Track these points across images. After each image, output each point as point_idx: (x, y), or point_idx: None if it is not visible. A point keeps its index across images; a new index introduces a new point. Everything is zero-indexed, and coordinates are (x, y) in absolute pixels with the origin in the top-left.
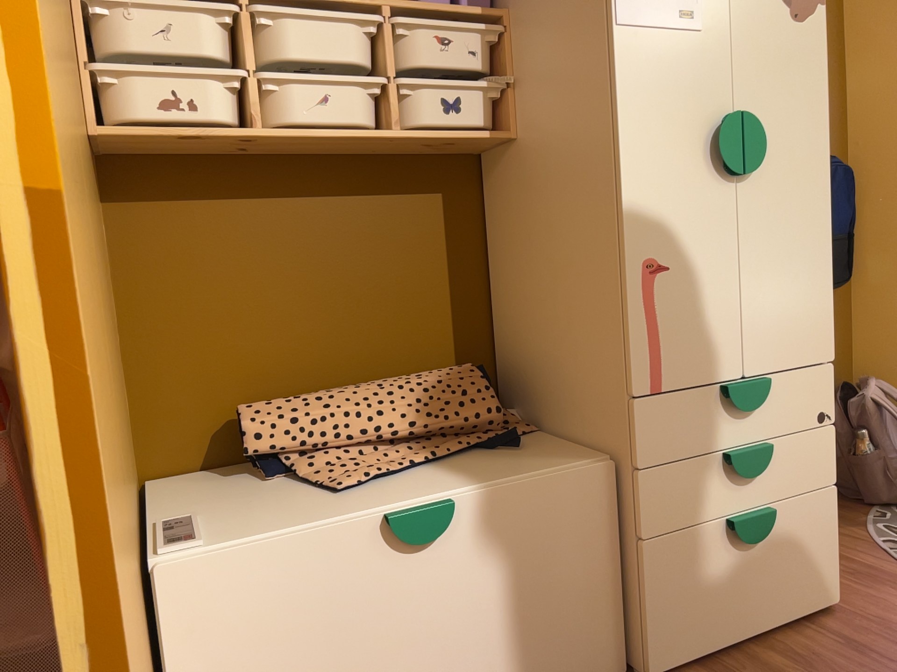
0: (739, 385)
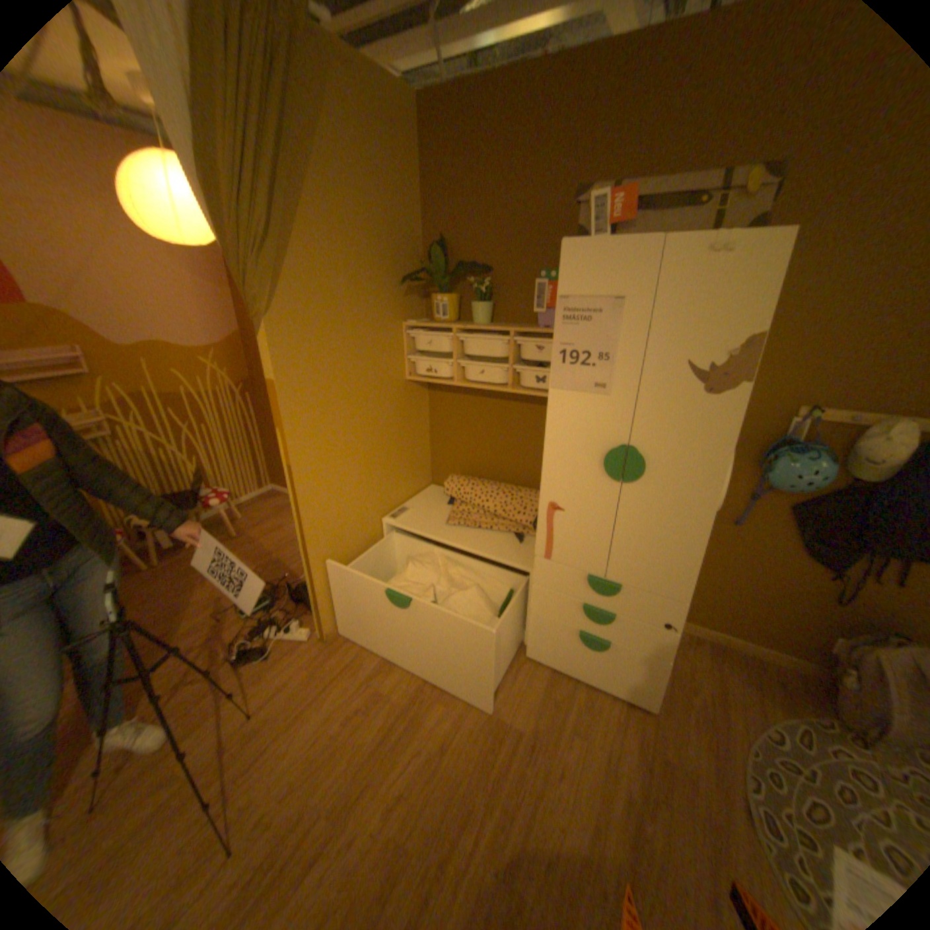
0: (594, 580)
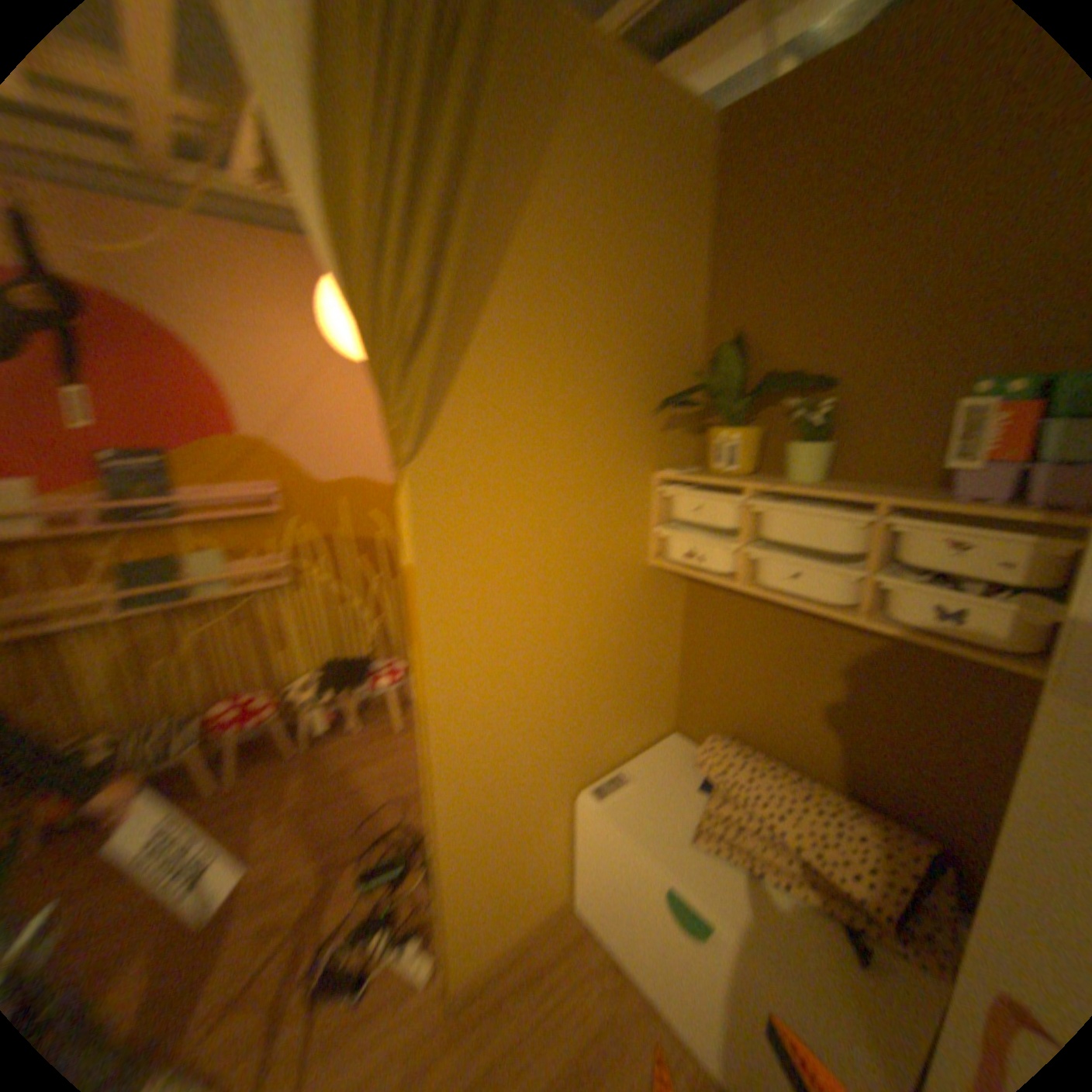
0: None
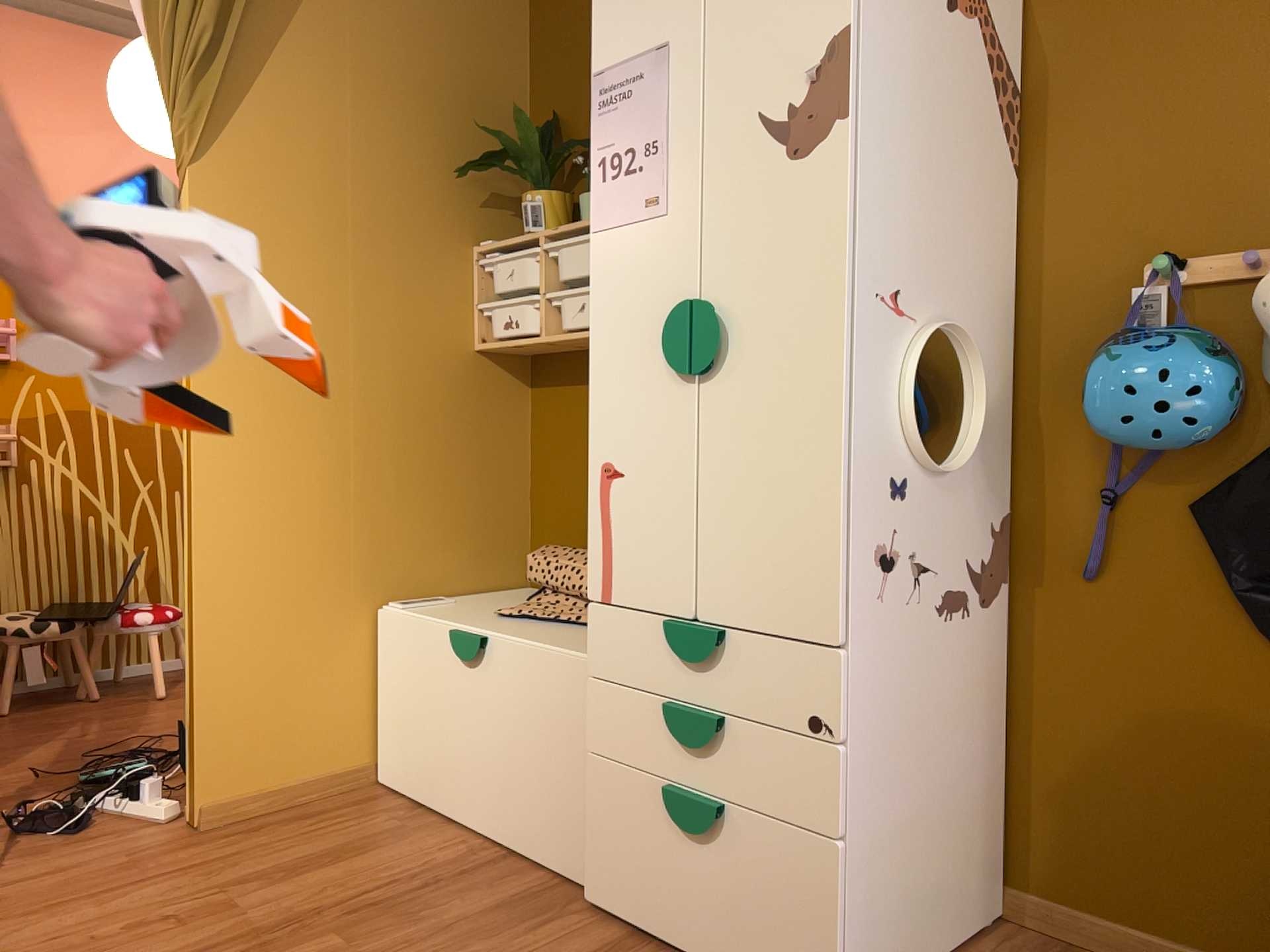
0: (674, 625)
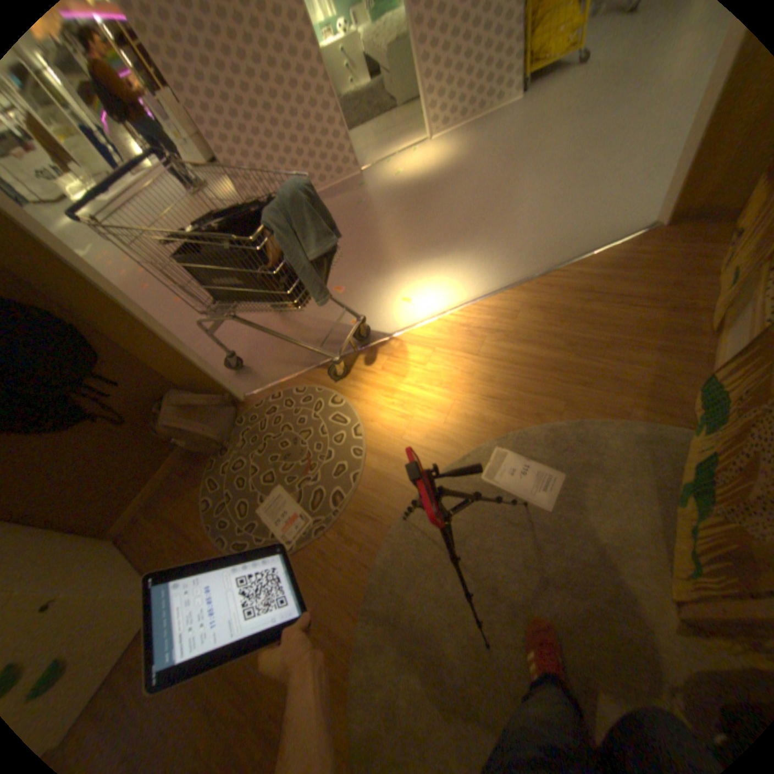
0: None
